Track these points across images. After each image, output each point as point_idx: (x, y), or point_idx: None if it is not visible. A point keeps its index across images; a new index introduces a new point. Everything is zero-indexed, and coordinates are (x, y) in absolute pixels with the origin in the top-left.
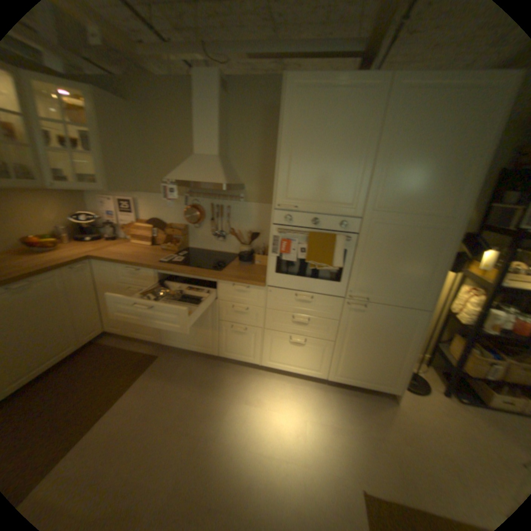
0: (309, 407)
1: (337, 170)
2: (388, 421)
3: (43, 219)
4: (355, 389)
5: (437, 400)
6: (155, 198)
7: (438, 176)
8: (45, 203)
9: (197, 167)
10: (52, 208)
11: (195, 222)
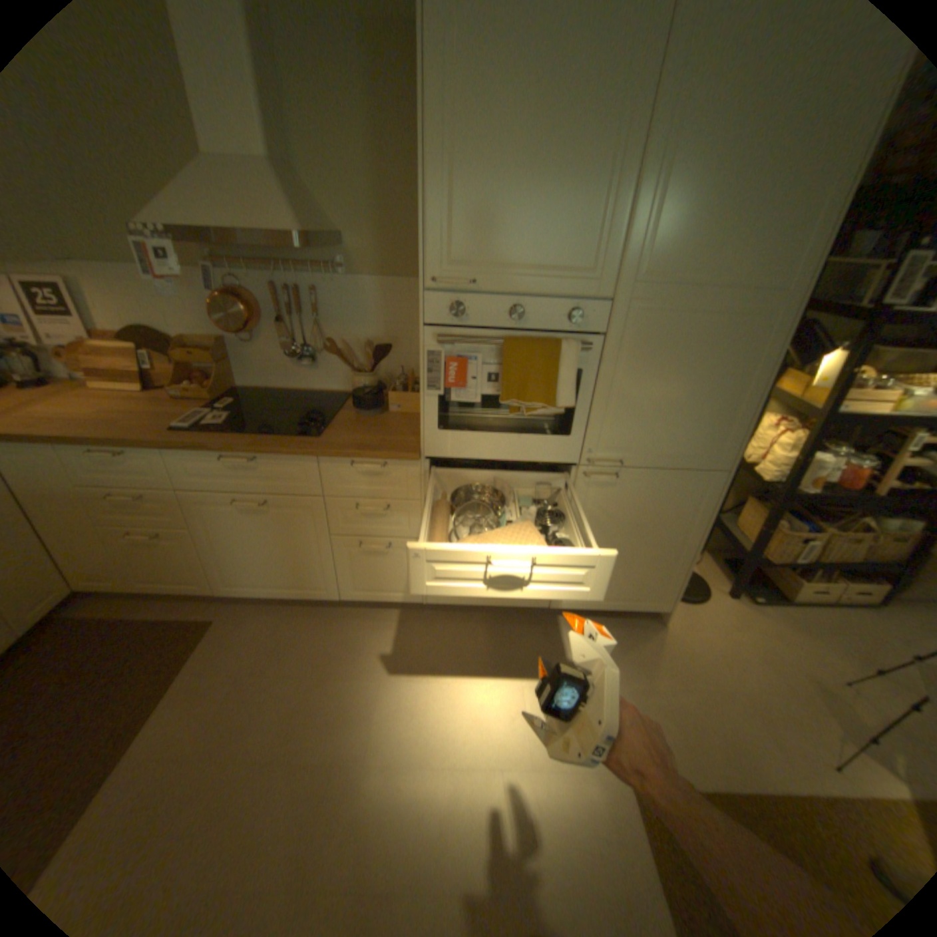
0: (524, 662)
1: (562, 188)
2: (654, 658)
3: None
4: (594, 614)
5: (721, 607)
6: (129, 276)
7: (768, 199)
8: None
9: (221, 189)
10: None
11: (242, 328)
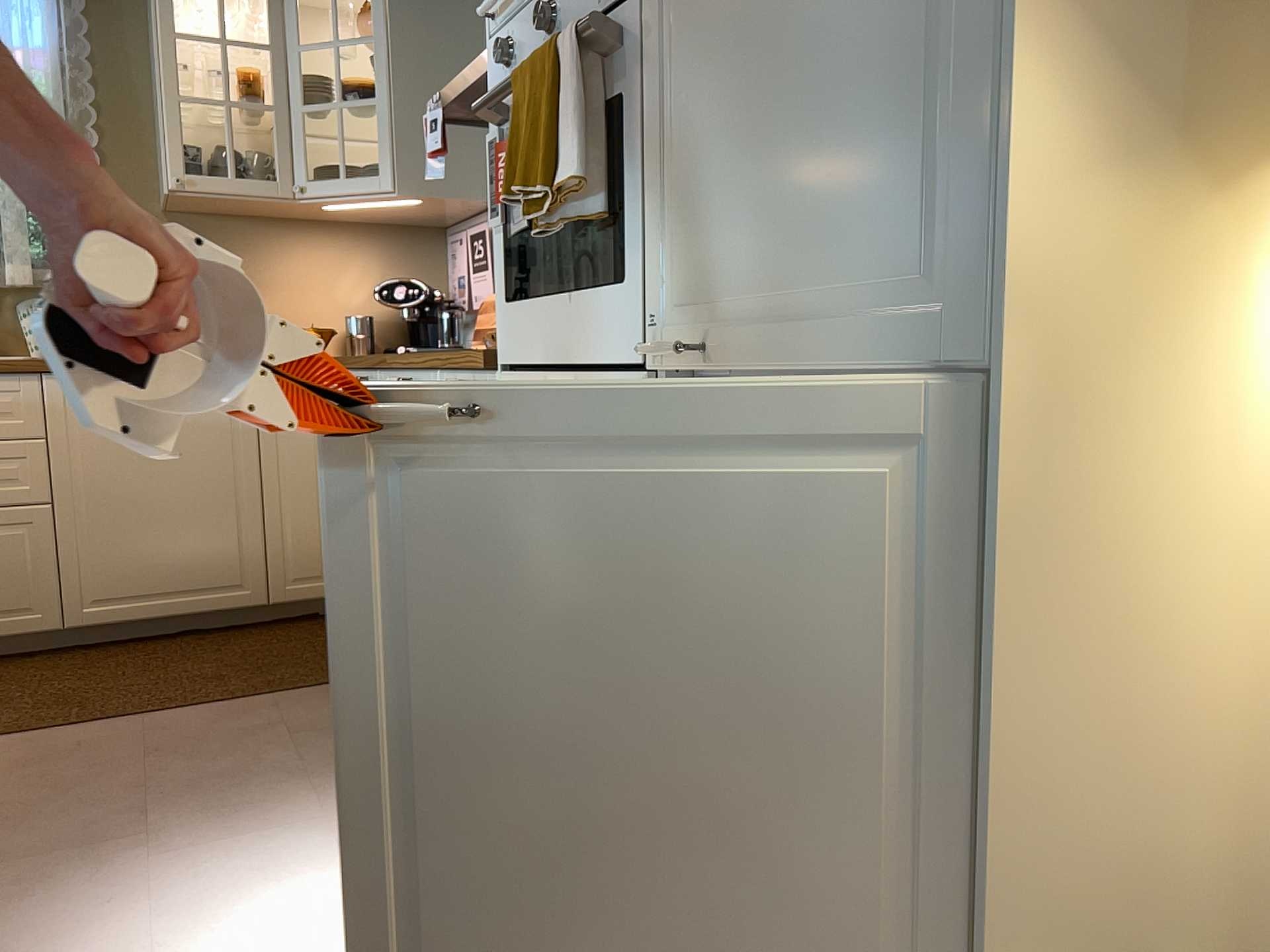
0: None
1: None
2: None
3: (340, 297)
4: None
5: None
6: None
7: None
8: (351, 259)
9: None
10: (365, 272)
11: None
